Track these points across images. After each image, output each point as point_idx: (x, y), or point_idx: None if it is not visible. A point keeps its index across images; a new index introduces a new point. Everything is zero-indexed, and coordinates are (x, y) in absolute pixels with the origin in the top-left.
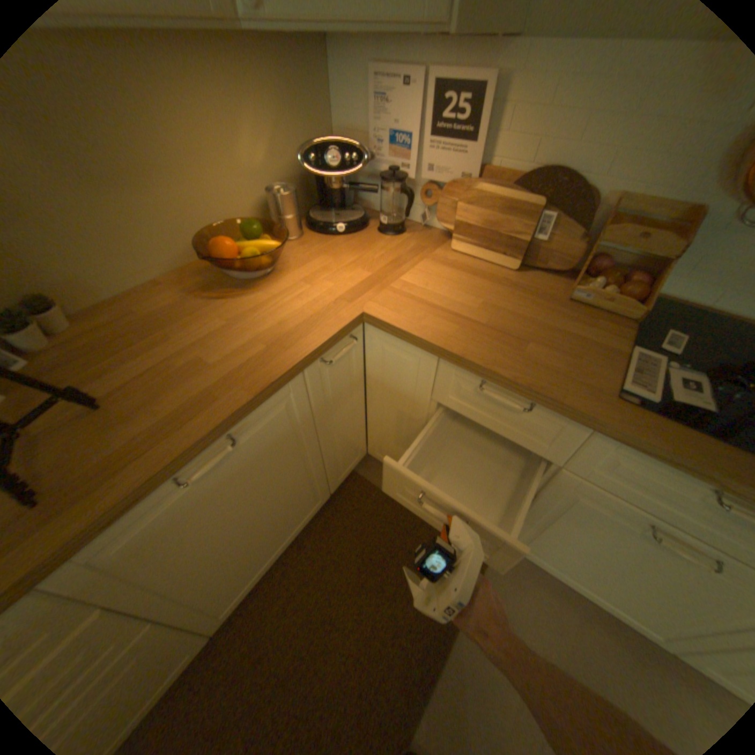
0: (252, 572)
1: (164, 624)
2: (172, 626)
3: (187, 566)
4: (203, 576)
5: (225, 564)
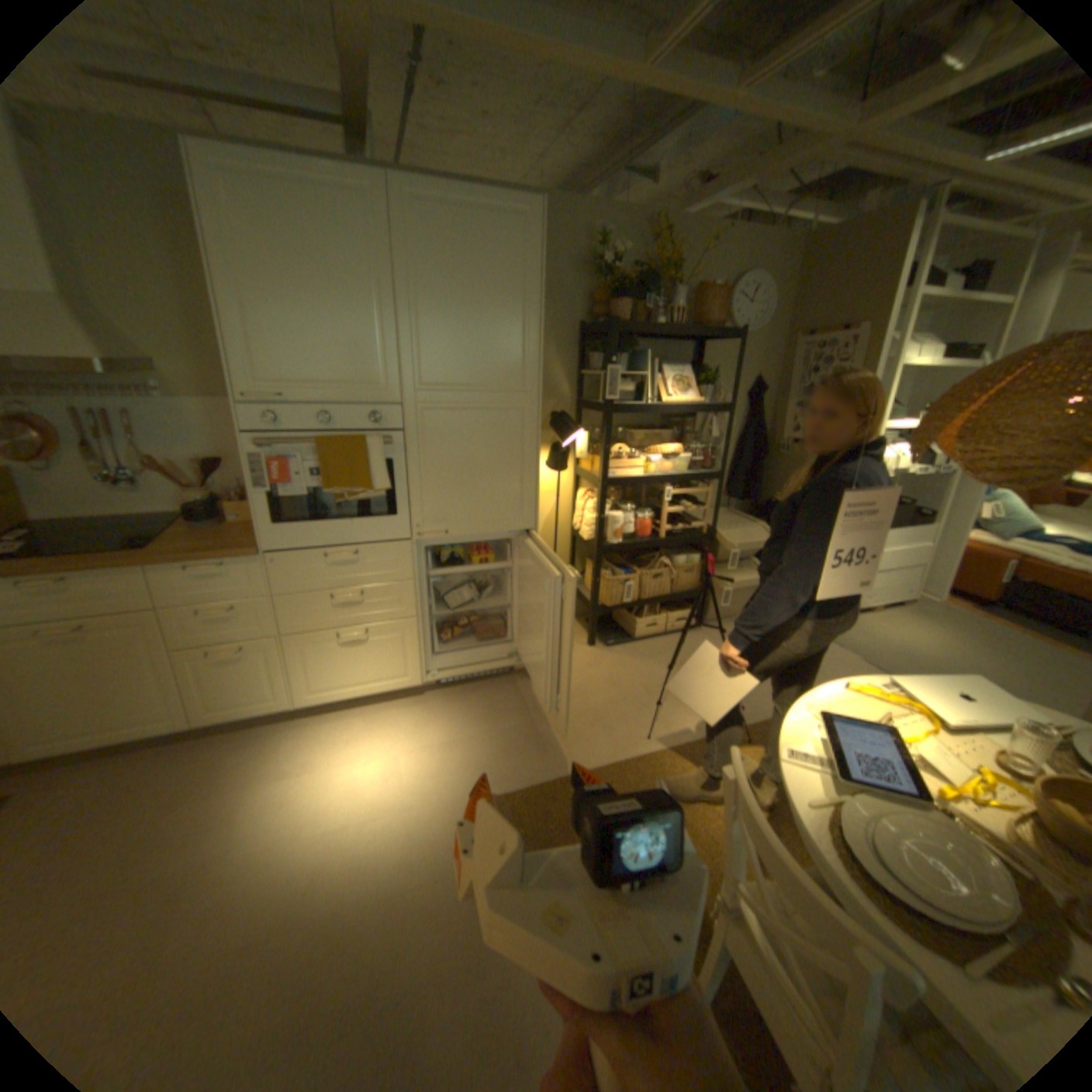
0: None
1: None
2: None
3: None
4: None
5: None
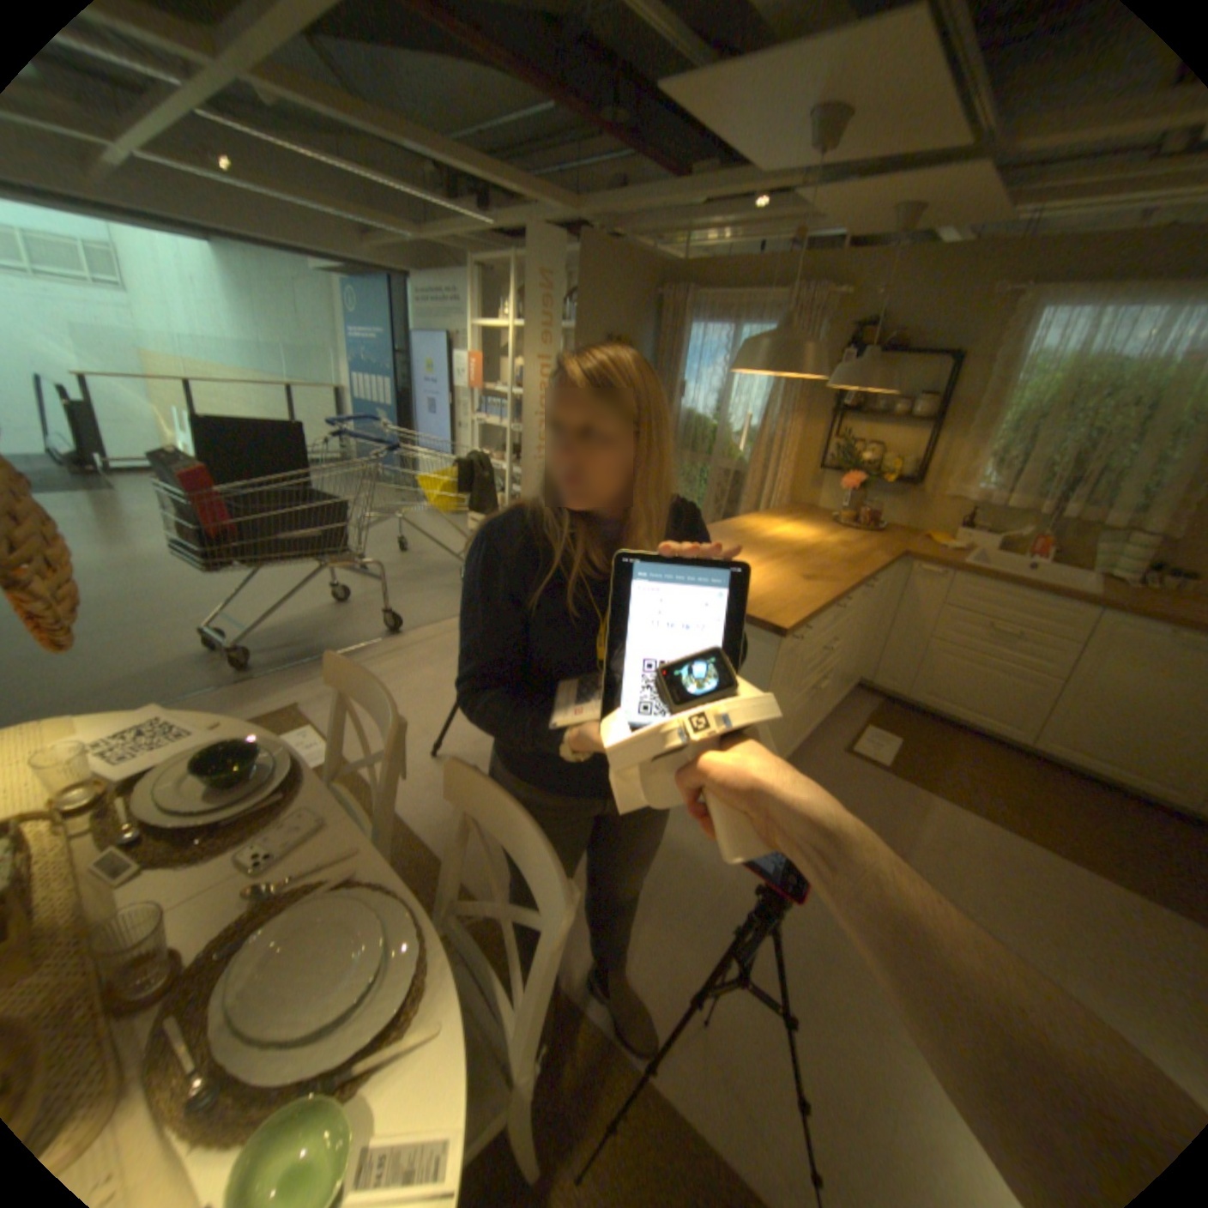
0: (1097, 748)
1: (1061, 694)
2: (1057, 702)
3: (1110, 679)
4: (1100, 698)
5: (1109, 711)
